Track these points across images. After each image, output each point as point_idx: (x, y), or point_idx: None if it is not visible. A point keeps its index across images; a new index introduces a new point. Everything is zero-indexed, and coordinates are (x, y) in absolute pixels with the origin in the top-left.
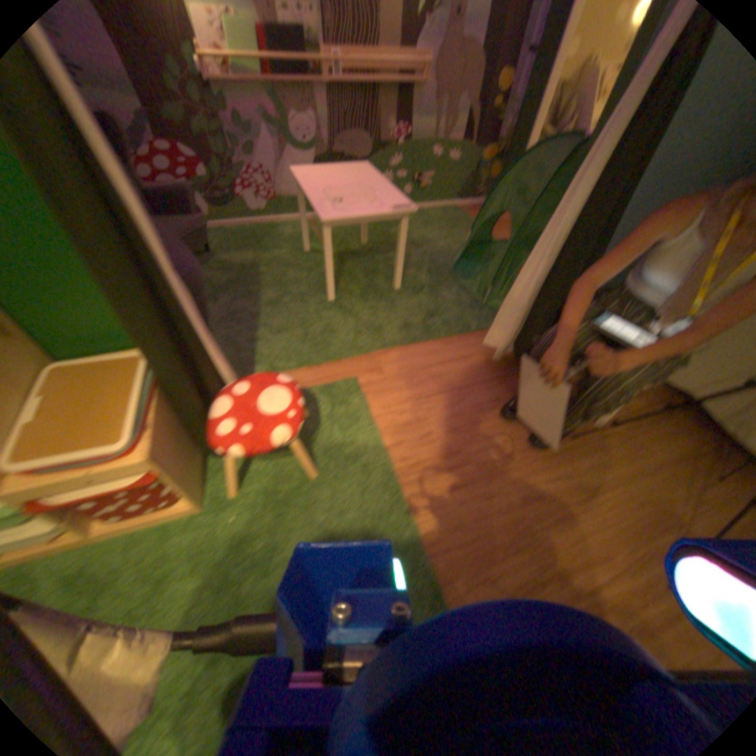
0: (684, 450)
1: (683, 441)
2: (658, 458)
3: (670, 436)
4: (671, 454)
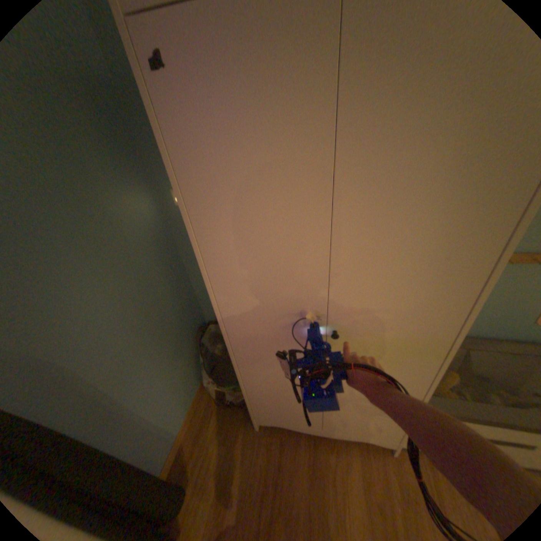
0: (308, 461)
1: (302, 452)
2: (305, 495)
3: (295, 458)
4: (306, 477)
